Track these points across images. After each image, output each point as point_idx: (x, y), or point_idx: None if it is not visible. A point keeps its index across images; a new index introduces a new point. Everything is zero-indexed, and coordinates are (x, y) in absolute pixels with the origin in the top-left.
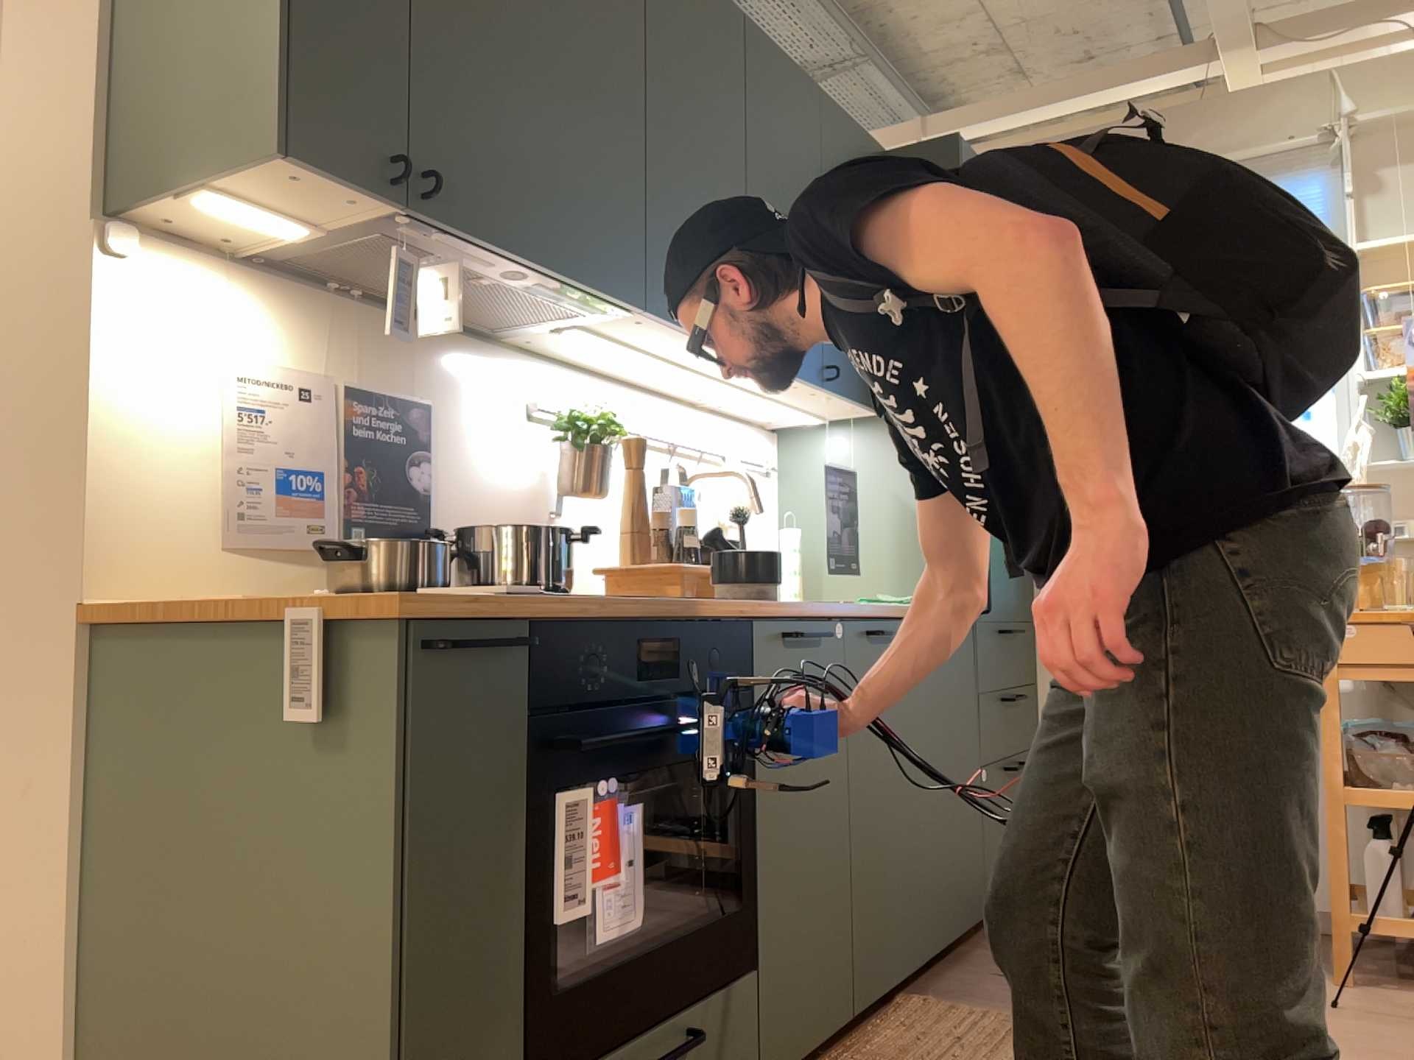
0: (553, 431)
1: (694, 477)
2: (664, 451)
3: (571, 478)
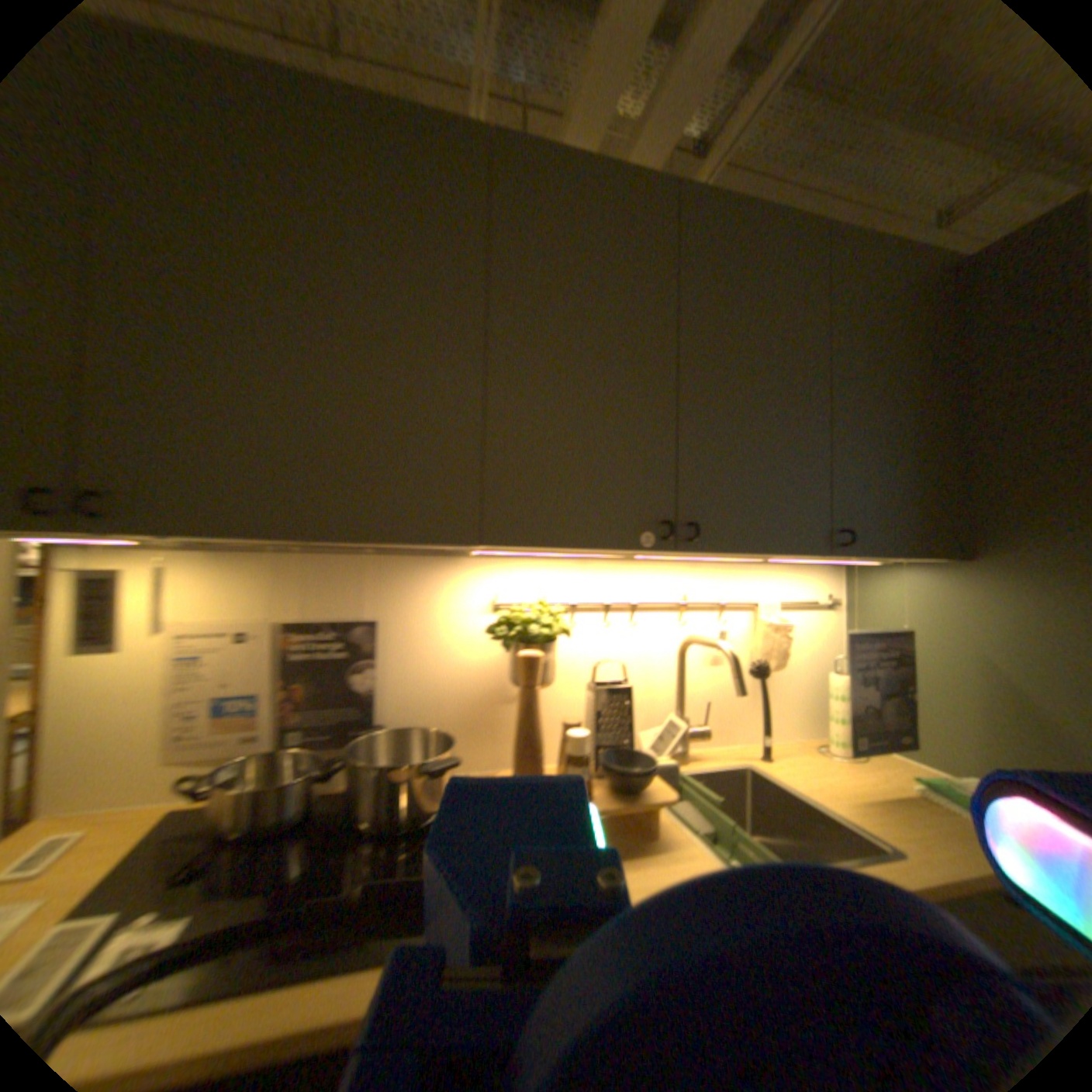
0: (495, 630)
1: (689, 640)
2: (682, 605)
3: (515, 668)
